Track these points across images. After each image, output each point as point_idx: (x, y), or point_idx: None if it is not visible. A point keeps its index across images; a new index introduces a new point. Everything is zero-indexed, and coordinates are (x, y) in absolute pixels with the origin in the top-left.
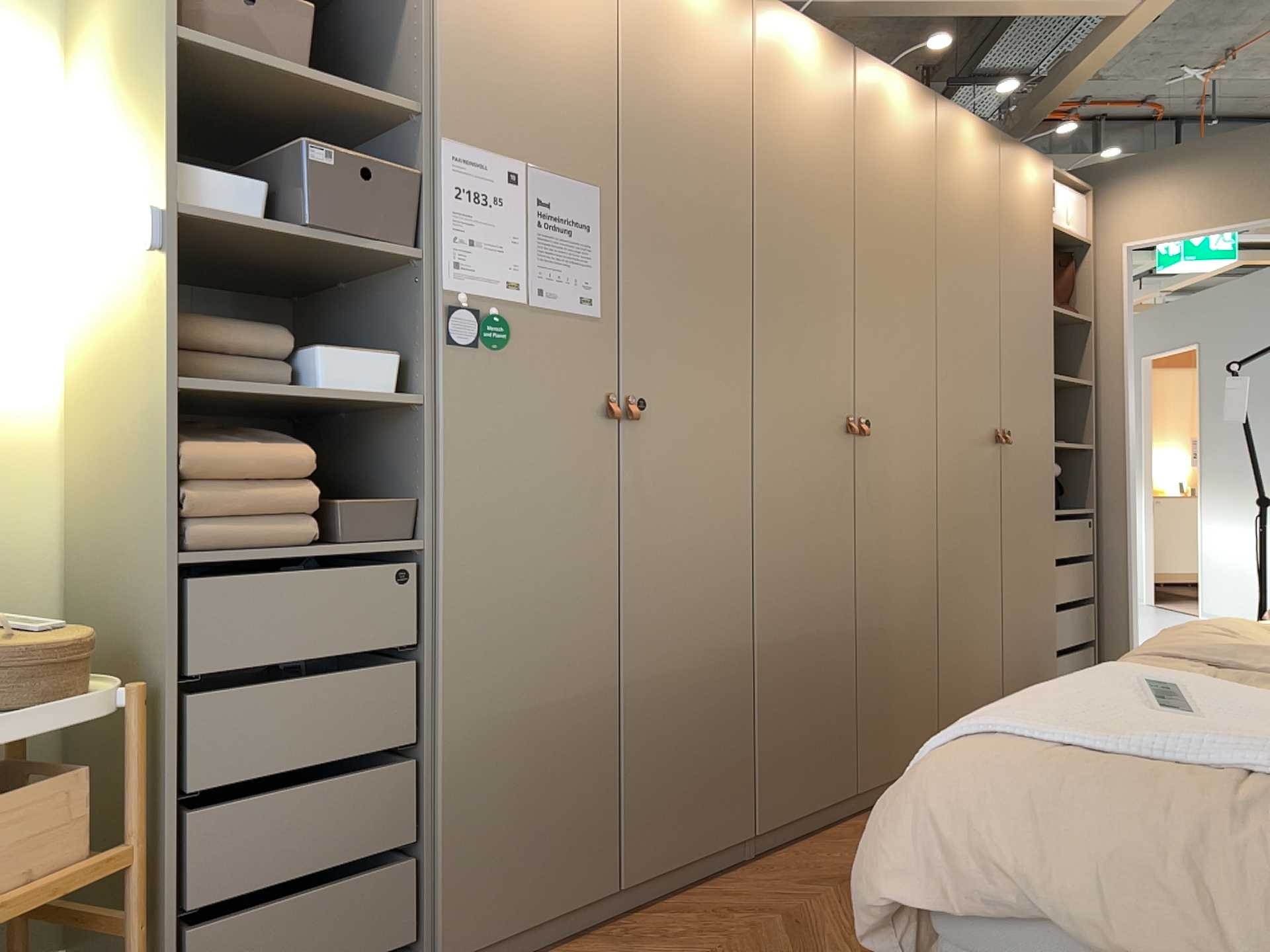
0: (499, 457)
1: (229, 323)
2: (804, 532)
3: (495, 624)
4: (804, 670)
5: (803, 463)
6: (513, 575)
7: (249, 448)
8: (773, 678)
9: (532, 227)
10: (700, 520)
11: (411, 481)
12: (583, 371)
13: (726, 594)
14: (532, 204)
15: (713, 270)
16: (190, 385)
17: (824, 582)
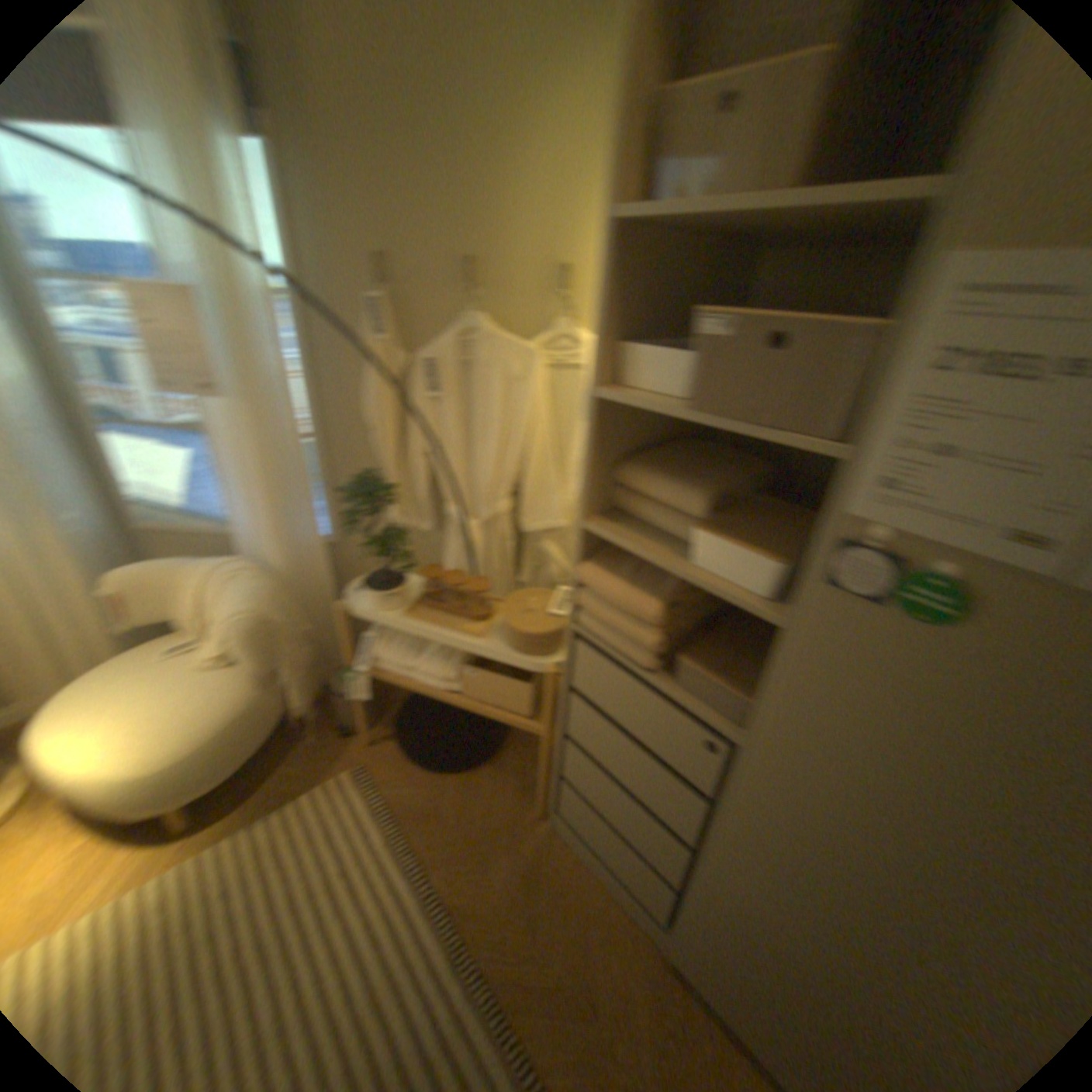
0: (893, 758)
1: (677, 480)
2: None
3: (810, 881)
4: None
5: None
6: (858, 871)
7: (630, 589)
8: None
9: None
10: None
11: (760, 696)
12: None
13: None
14: None
15: None
16: (600, 531)
17: None
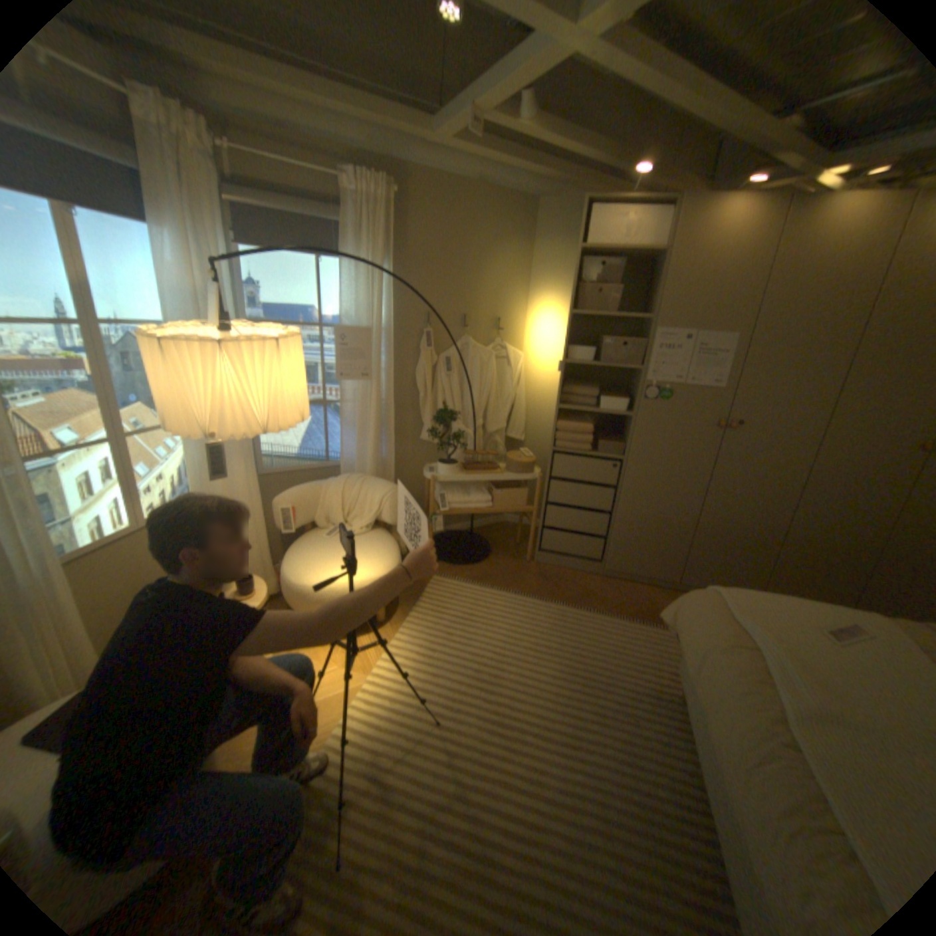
0: (663, 436)
1: (585, 387)
2: (858, 494)
3: (650, 488)
4: (832, 554)
5: (872, 461)
6: (661, 475)
7: (579, 424)
8: (804, 550)
9: (699, 354)
10: (772, 474)
11: (628, 439)
12: (714, 409)
13: (780, 507)
14: (702, 345)
15: (821, 363)
16: (565, 407)
17: (868, 520)
